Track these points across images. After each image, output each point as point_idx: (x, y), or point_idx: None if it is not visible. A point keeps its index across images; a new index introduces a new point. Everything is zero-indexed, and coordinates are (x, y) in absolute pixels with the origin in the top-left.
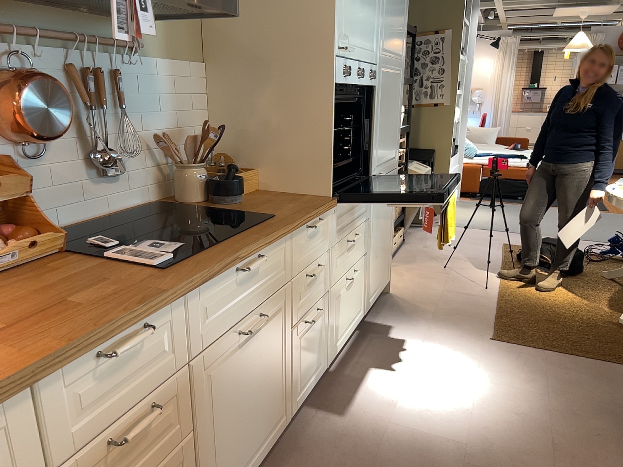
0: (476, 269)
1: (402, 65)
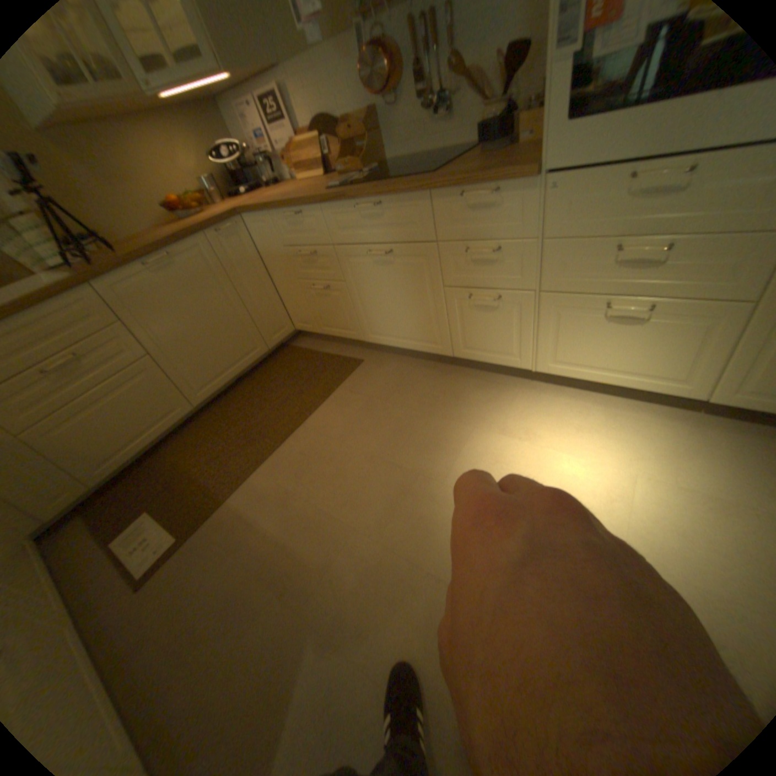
0: None
1: None
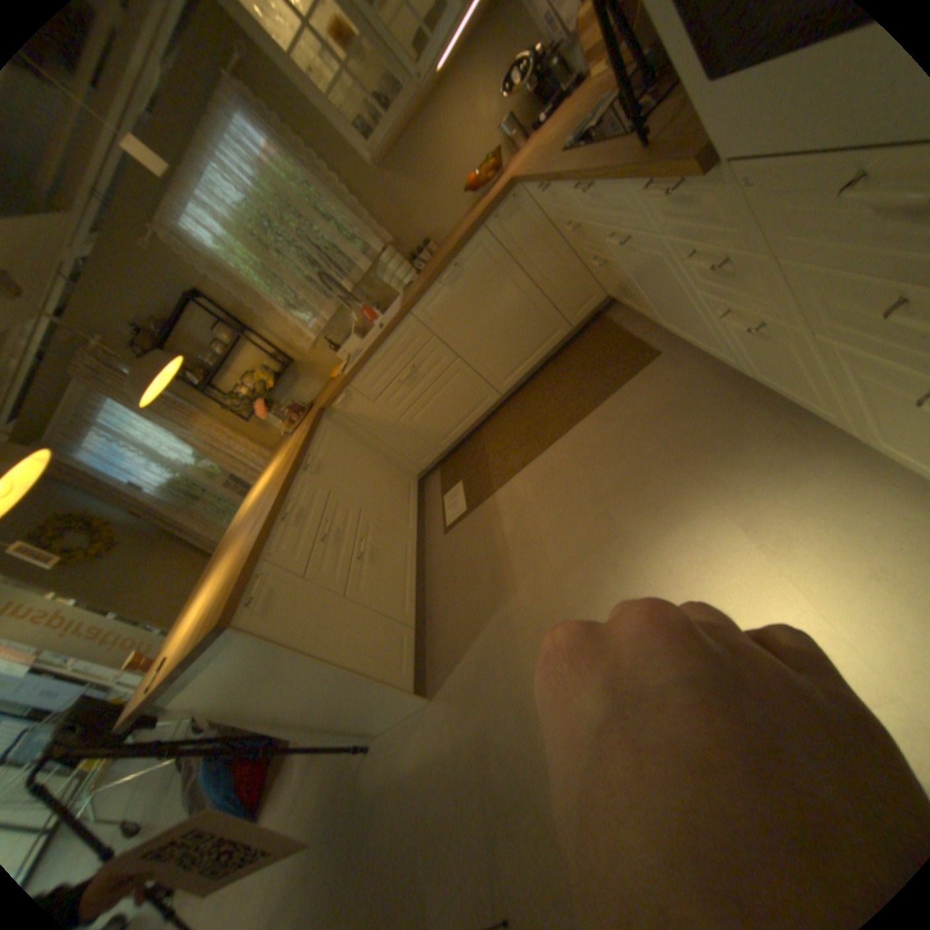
0: None
1: None
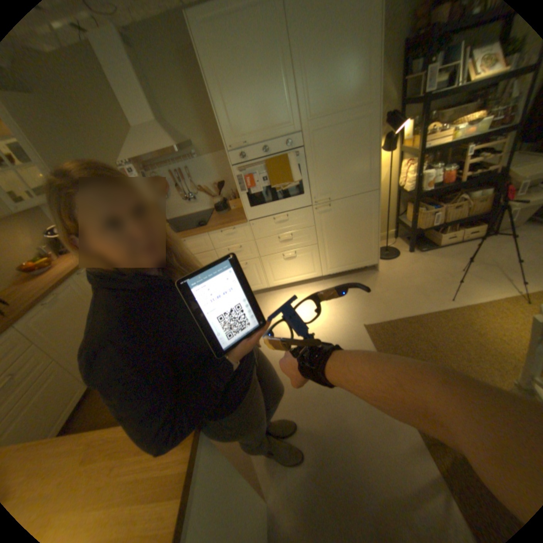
0: (492, 284)
1: (370, 107)
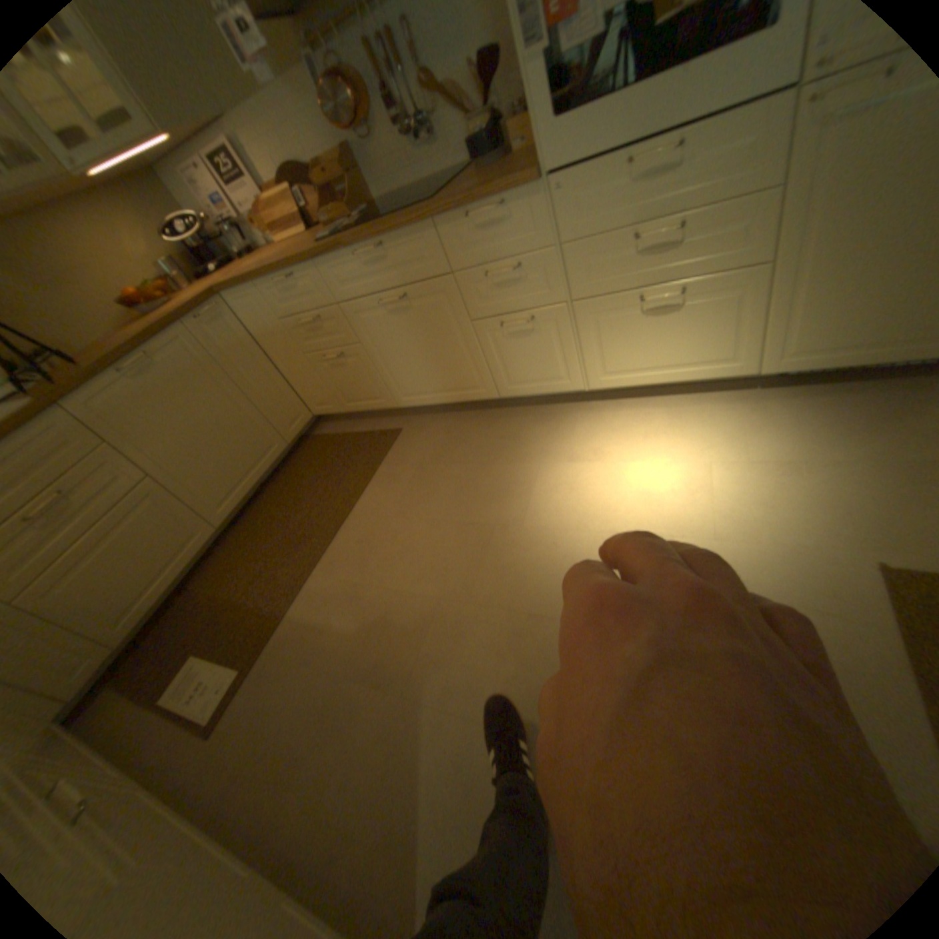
0: None
1: None
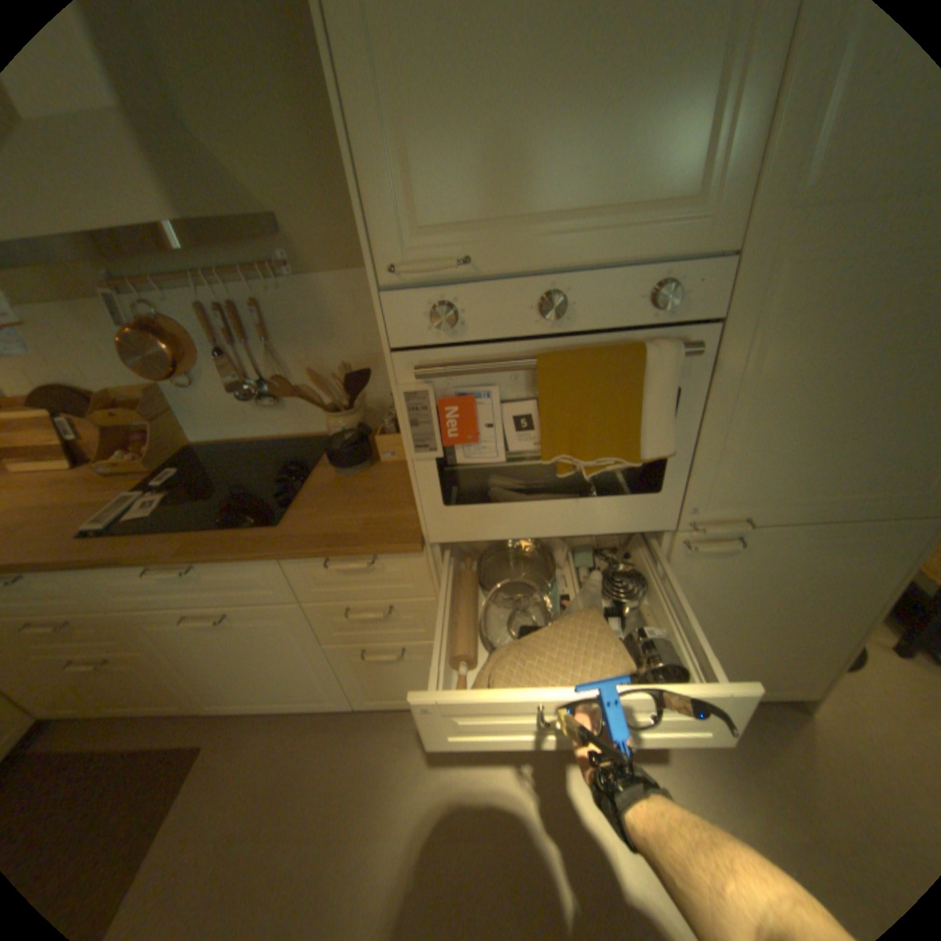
0: None
1: None
